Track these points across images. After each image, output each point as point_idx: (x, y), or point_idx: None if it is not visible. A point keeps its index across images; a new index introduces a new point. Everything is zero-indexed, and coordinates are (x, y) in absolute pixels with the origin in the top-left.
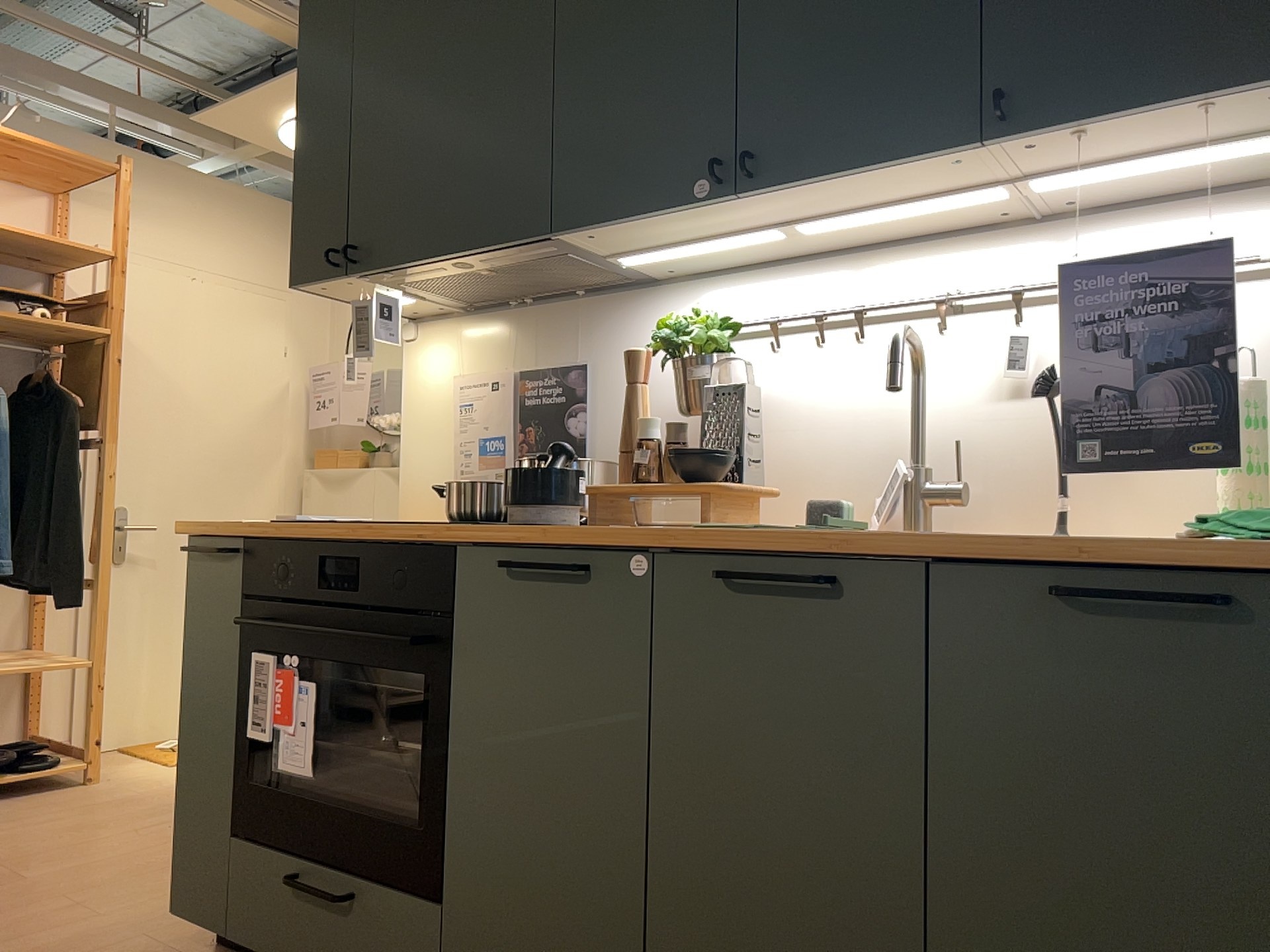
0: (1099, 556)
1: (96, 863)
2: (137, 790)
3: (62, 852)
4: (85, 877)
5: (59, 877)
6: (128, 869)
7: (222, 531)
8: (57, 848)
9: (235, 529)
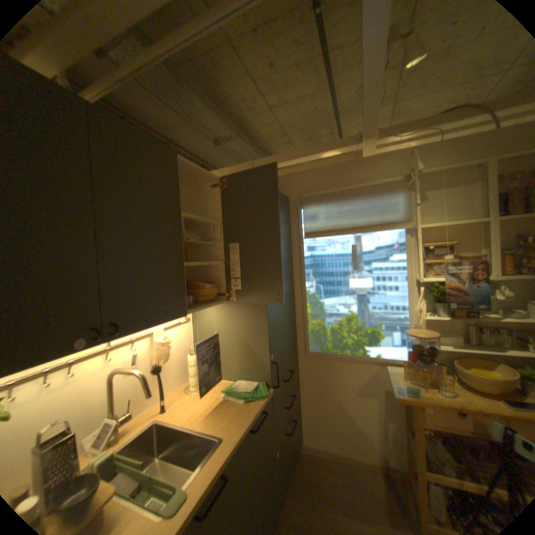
0: (255, 419)
1: None
2: None
3: None
4: None
5: None
6: None
7: None
8: None
9: None
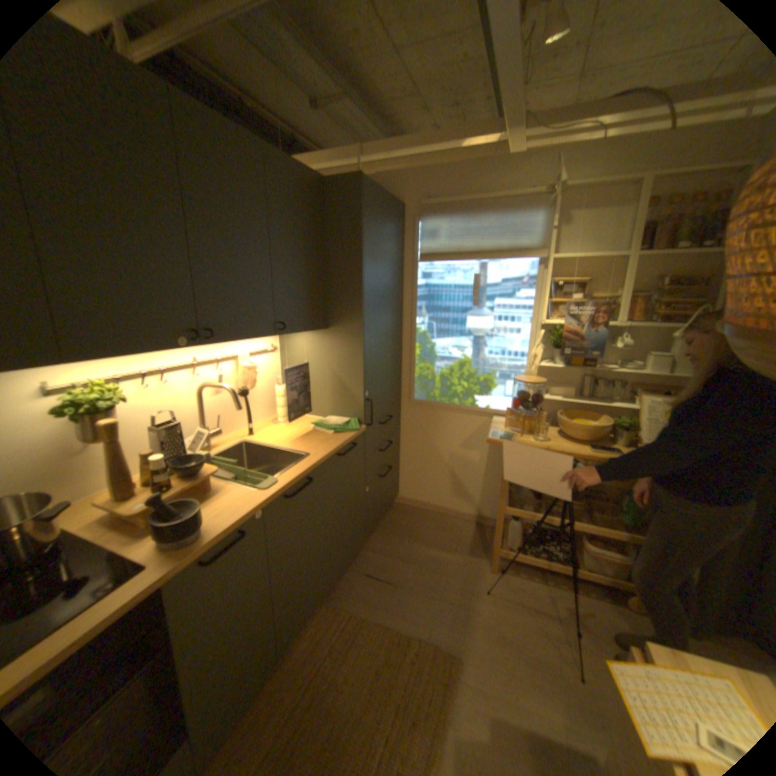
0: (342, 445)
1: None
2: None
3: None
4: None
5: None
6: None
7: None
8: None
9: None
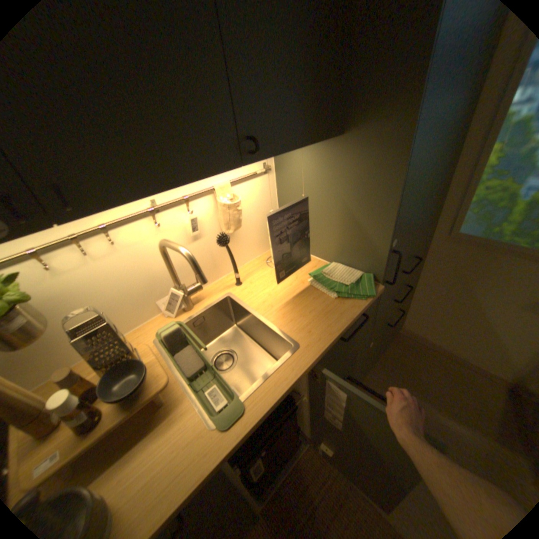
0: (349, 326)
1: None
2: None
3: None
4: None
5: None
6: None
7: None
8: None
9: None
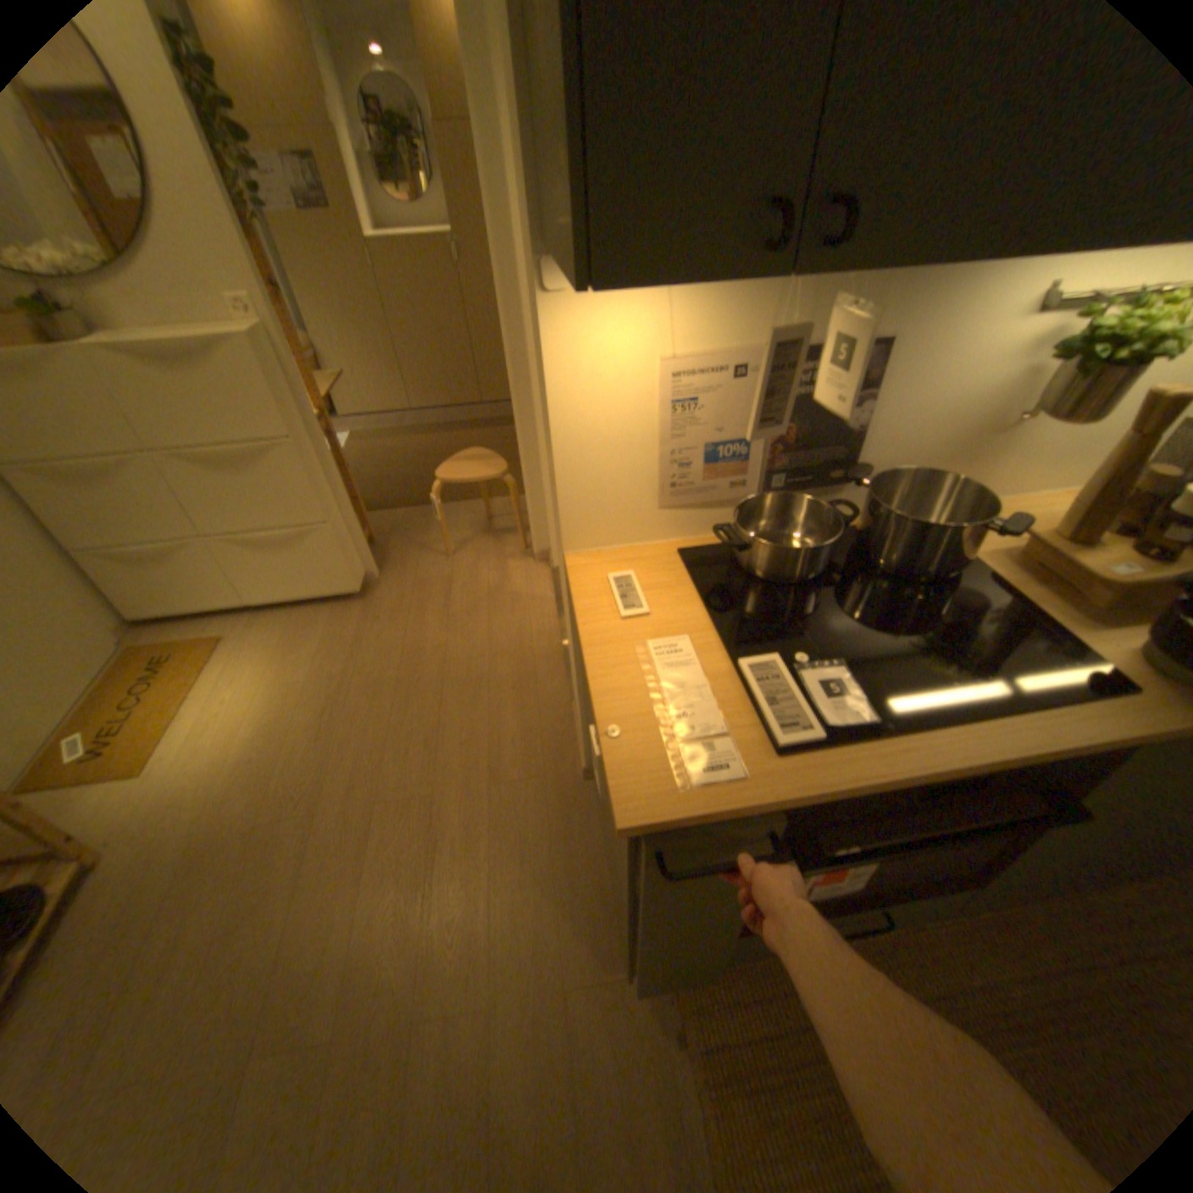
0: None
1: (350, 957)
2: (177, 835)
3: (286, 977)
4: (380, 982)
5: (353, 1005)
6: (393, 937)
7: (746, 812)
8: (268, 976)
9: (785, 807)
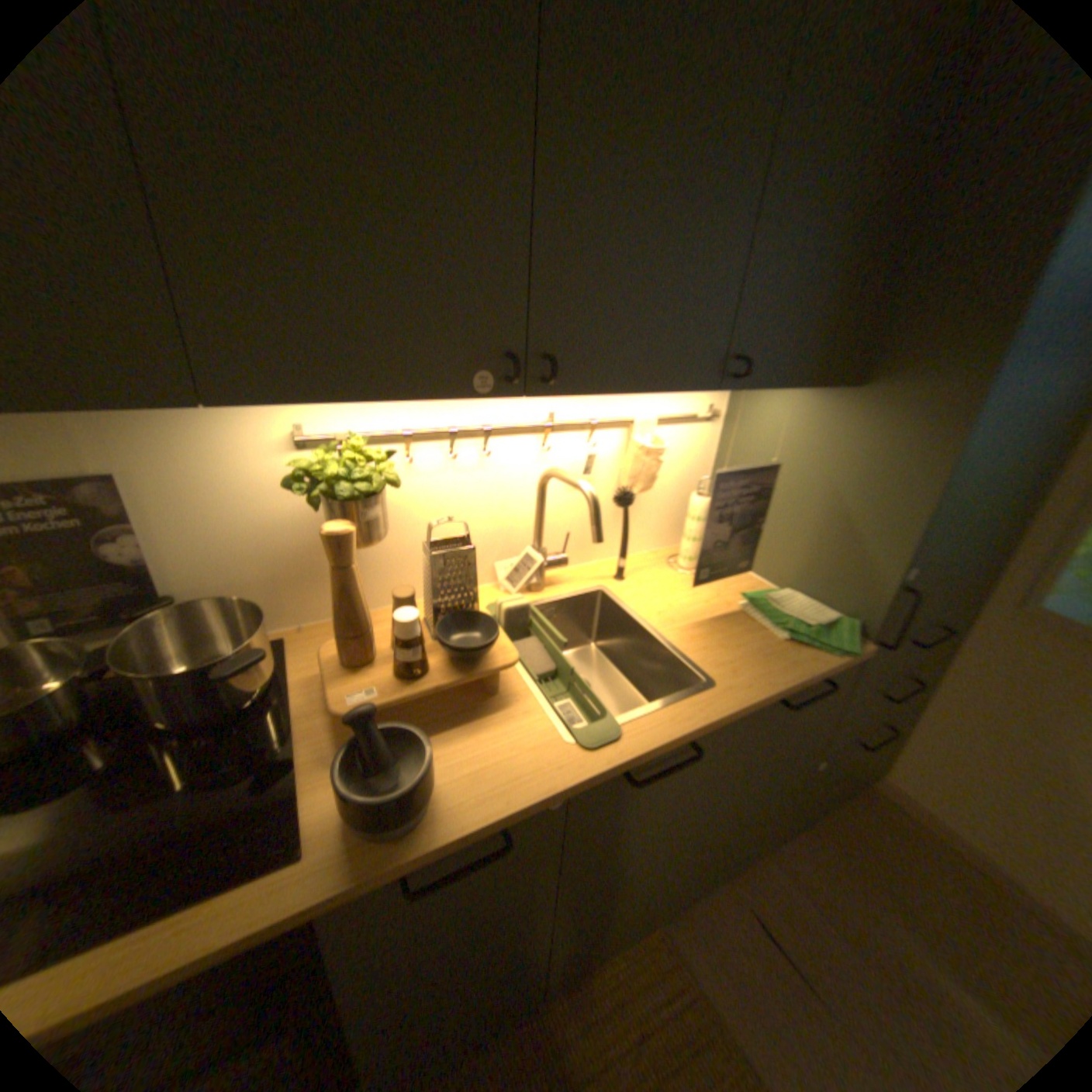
0: (805, 686)
1: None
2: None
3: None
4: None
5: None
6: None
7: None
8: None
9: None
